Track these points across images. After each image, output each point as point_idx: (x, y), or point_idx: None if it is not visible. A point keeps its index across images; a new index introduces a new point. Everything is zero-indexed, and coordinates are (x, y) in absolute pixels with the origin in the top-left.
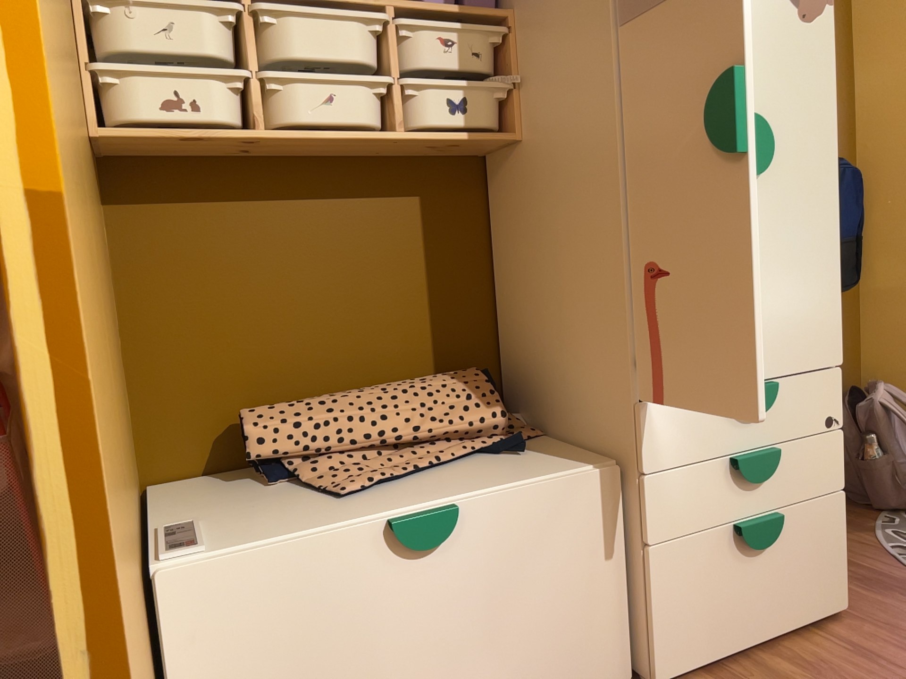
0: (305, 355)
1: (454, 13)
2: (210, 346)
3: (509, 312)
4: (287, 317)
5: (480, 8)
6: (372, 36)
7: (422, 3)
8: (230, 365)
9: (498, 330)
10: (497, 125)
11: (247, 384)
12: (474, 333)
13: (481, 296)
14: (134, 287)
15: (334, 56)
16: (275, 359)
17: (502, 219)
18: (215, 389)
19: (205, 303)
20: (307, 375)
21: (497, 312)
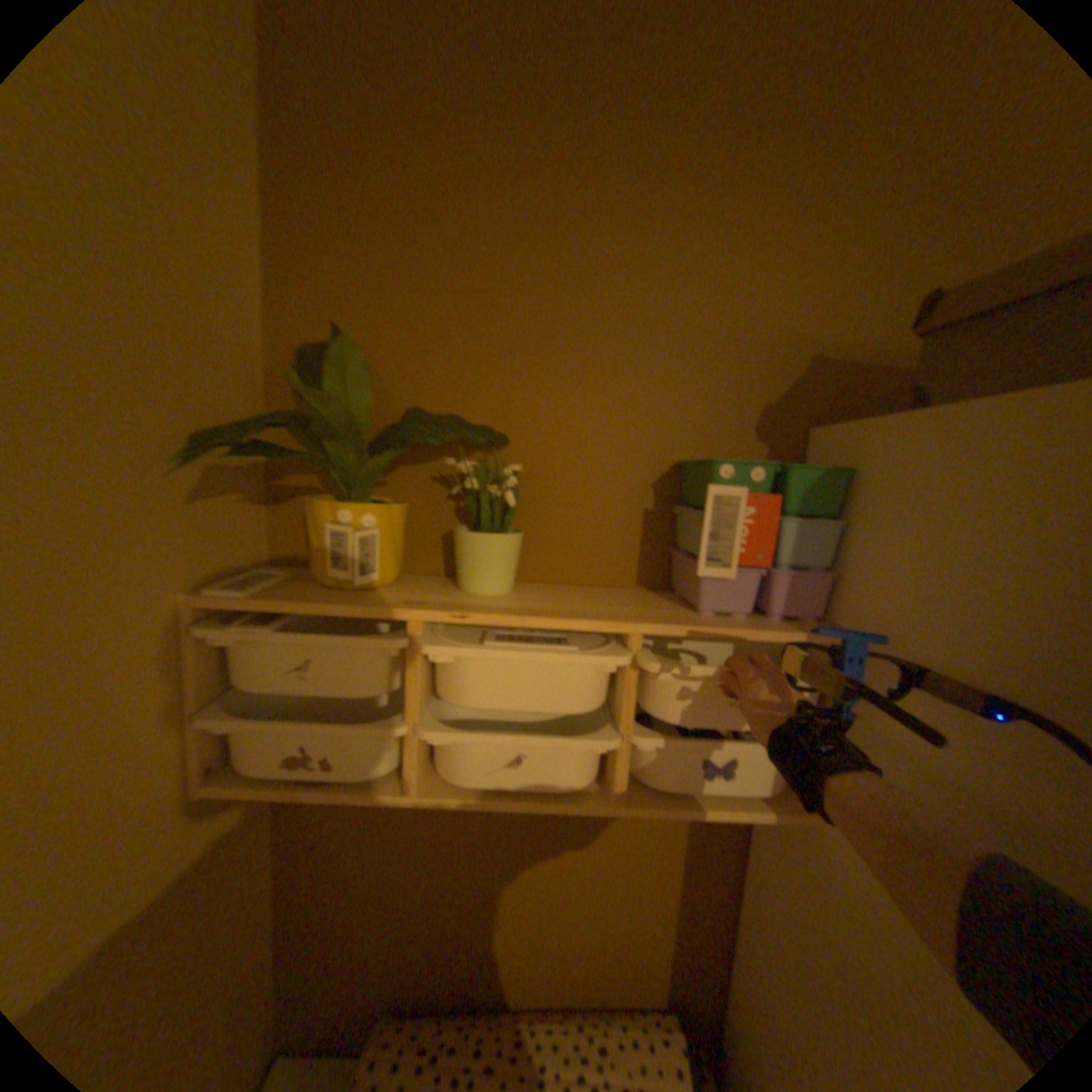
0: (471, 951)
1: (745, 645)
2: (365, 925)
3: (748, 969)
4: (456, 907)
5: (795, 631)
6: (602, 666)
7: (692, 625)
8: (384, 947)
9: (730, 965)
10: (783, 789)
11: (400, 969)
12: (694, 960)
13: (716, 918)
14: (293, 855)
15: (534, 697)
16: (436, 949)
17: (766, 854)
18: (364, 968)
19: (366, 881)
20: (470, 972)
21: (733, 944)
